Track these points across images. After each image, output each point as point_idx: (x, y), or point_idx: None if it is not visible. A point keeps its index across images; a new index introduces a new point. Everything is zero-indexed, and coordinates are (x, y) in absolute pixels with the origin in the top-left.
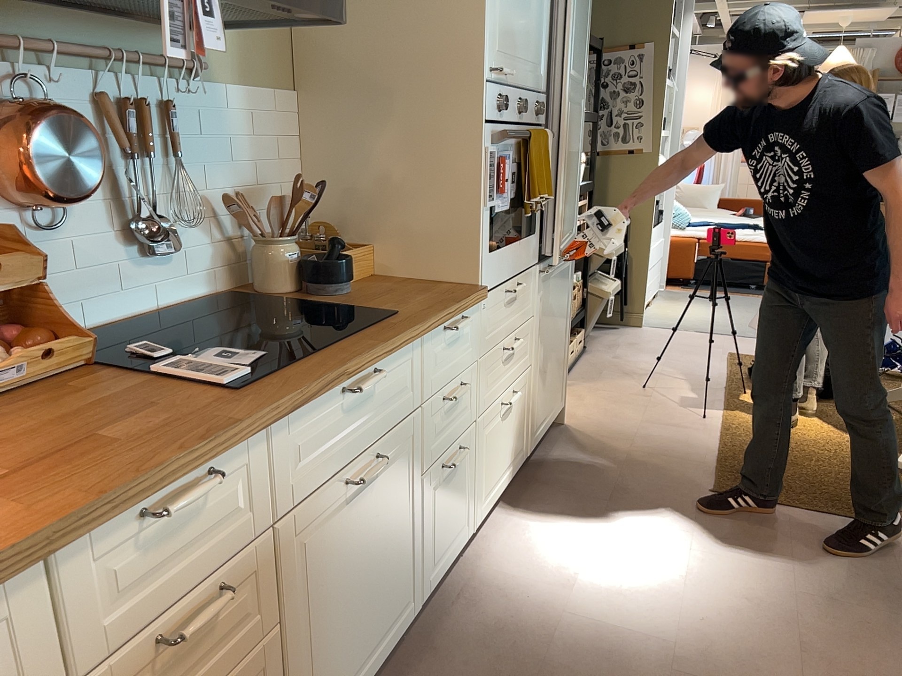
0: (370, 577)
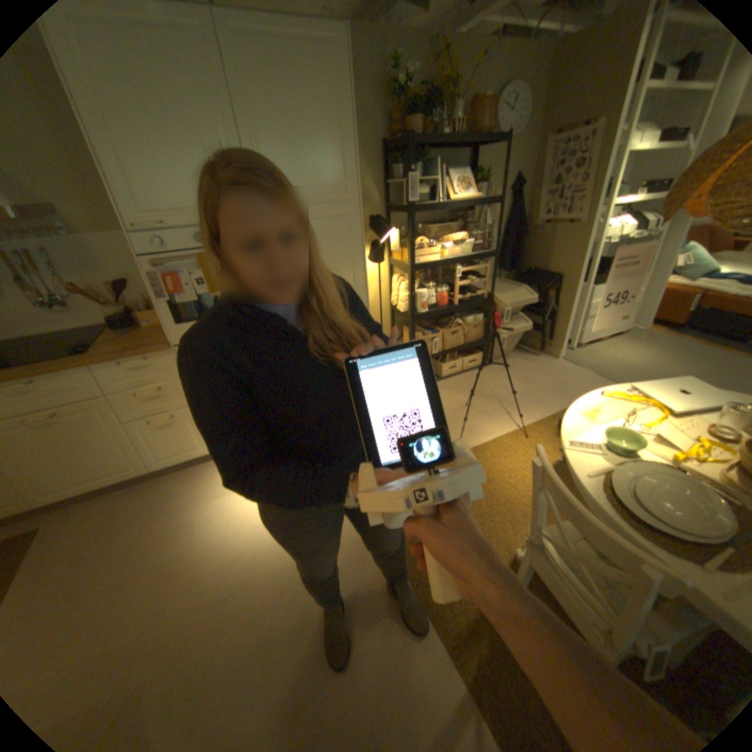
0: (75, 456)
